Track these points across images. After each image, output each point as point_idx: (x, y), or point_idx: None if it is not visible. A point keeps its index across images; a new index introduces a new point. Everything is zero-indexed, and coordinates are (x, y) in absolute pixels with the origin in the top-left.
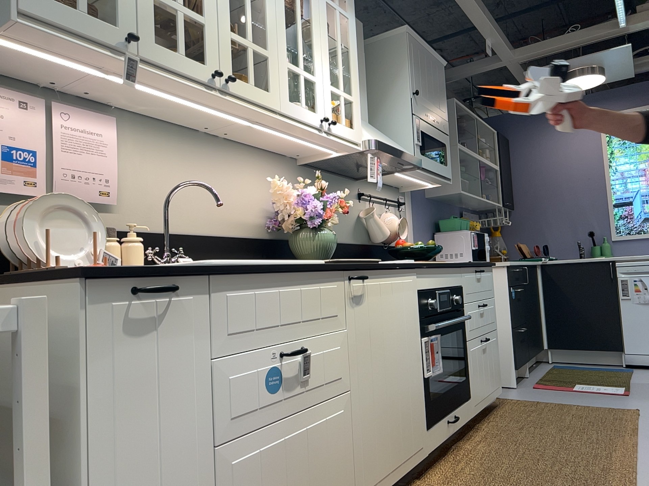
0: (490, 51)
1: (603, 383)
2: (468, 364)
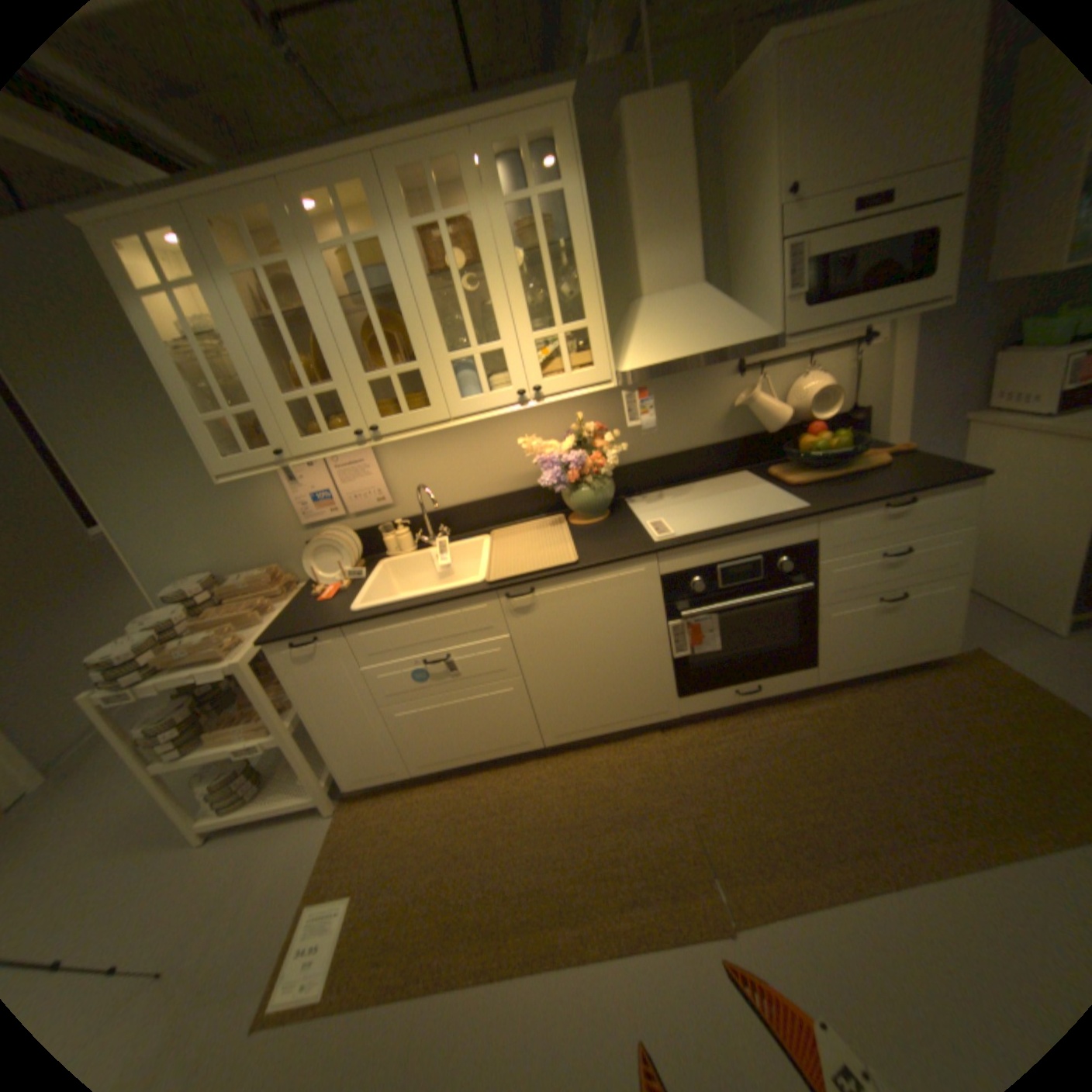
0: None
1: None
2: (819, 633)
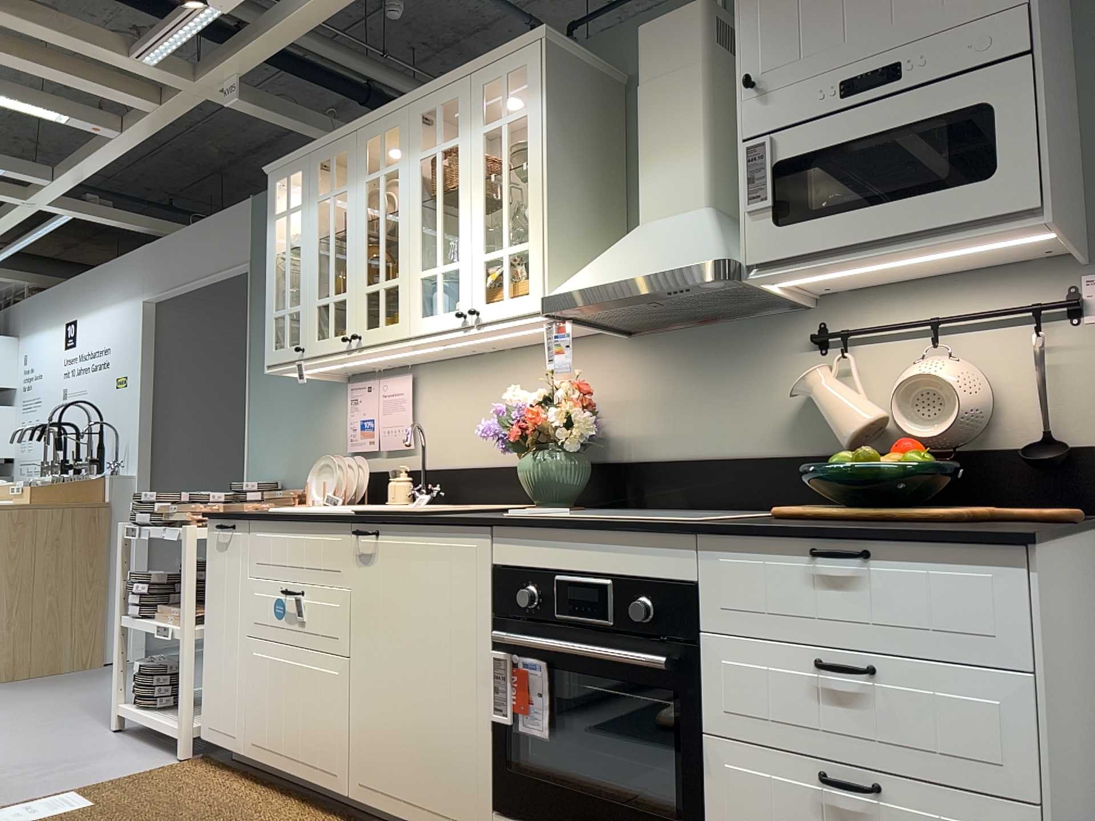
0: None
1: None
2: (706, 796)
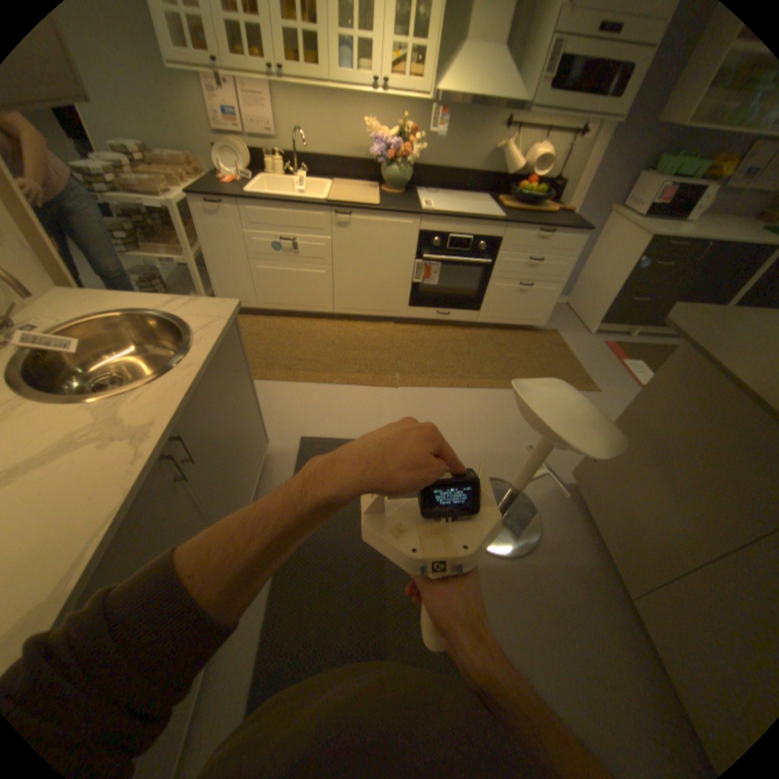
0: None
1: None
2: (486, 292)
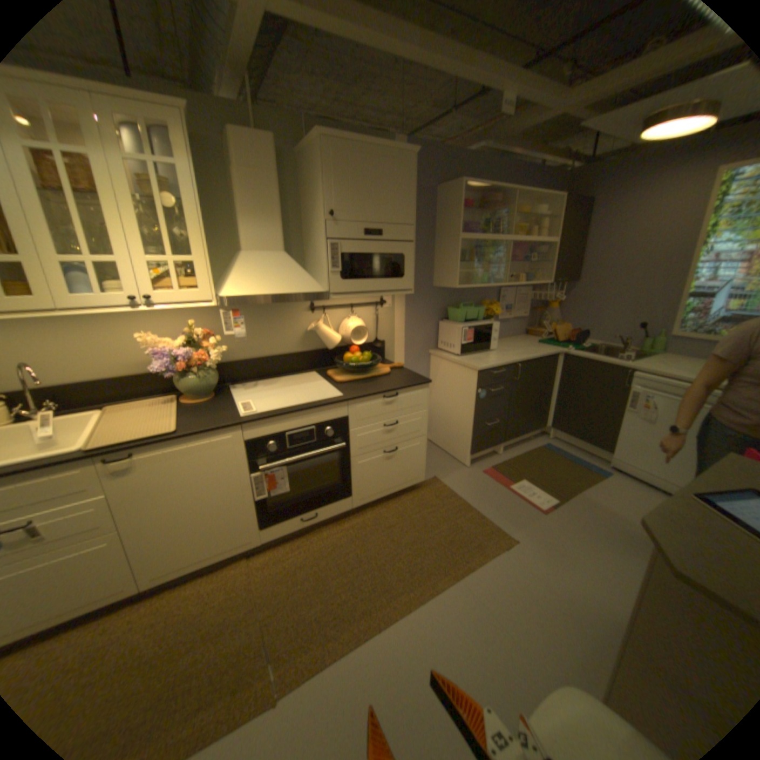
0: (511, 106)
1: (549, 488)
2: (351, 474)
